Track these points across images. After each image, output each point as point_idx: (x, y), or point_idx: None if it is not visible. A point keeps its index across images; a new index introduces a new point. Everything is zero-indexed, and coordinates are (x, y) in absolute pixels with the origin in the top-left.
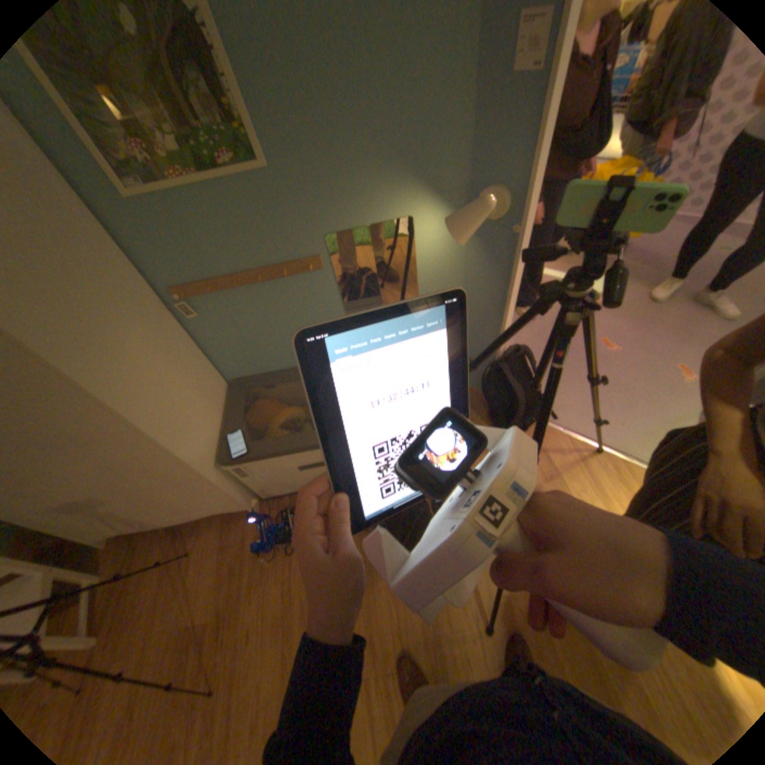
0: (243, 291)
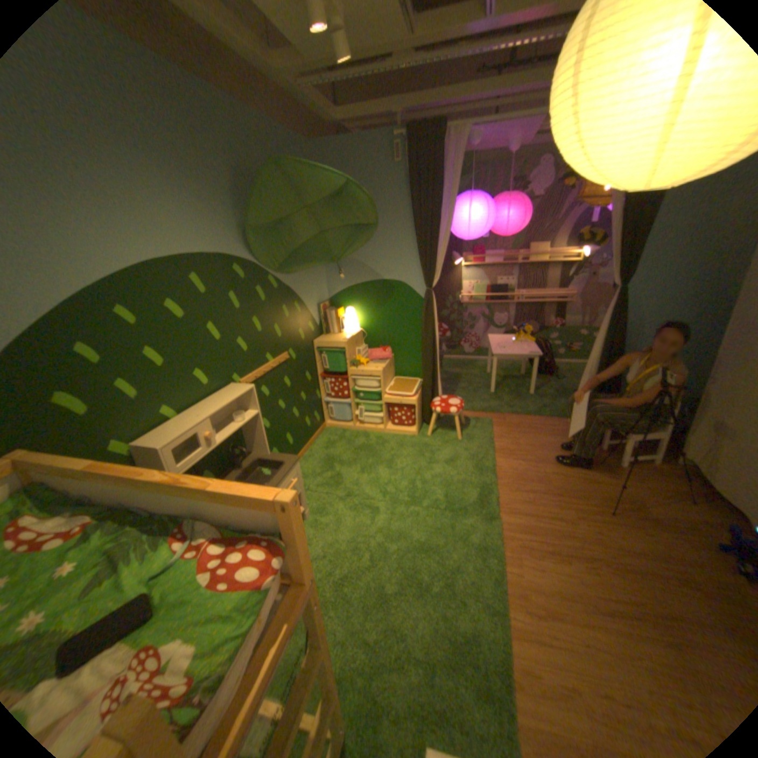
0: None
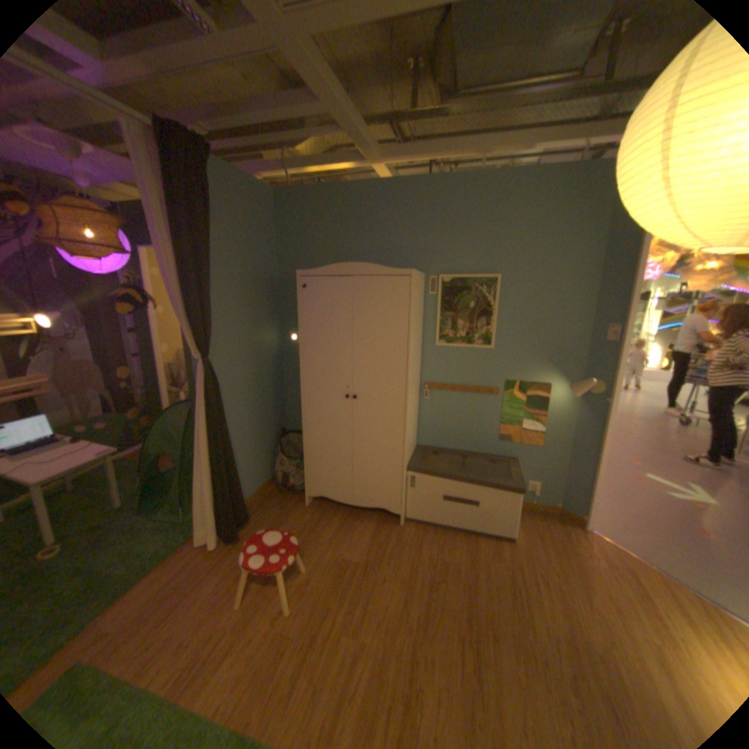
0: (455, 393)
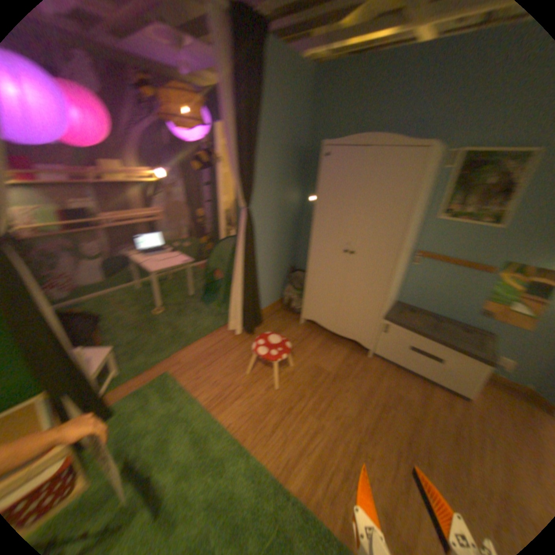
0: (447, 265)
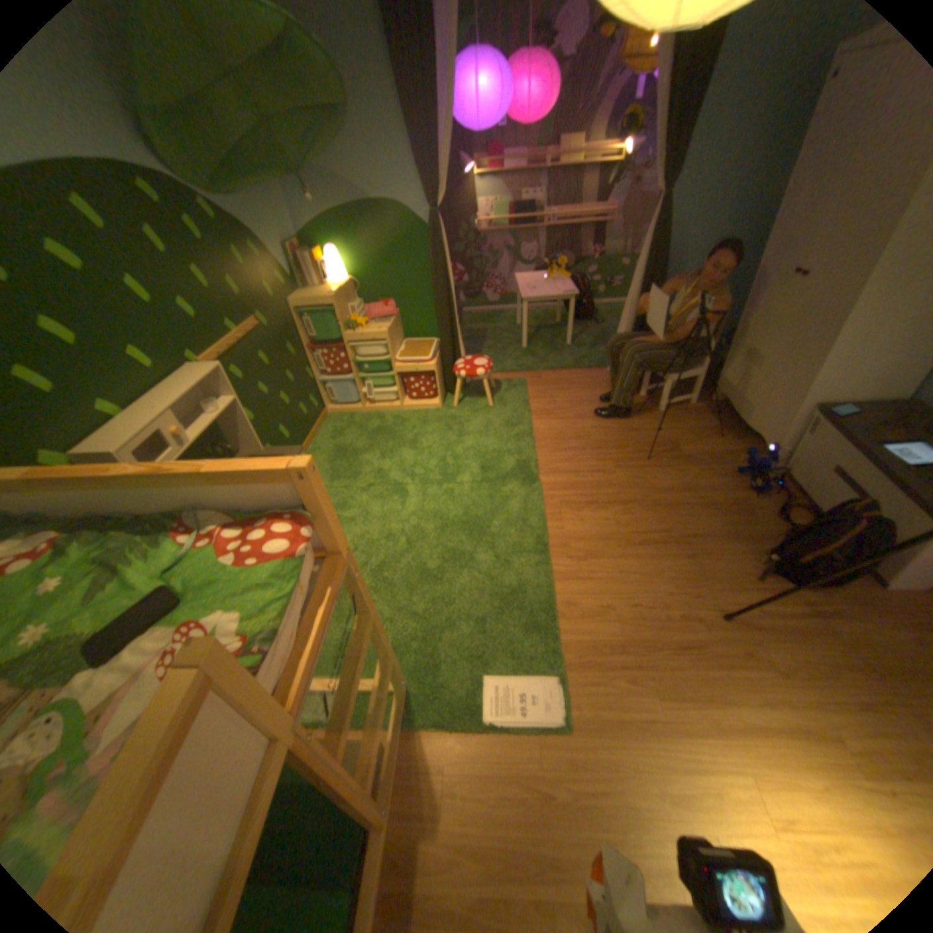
0: None
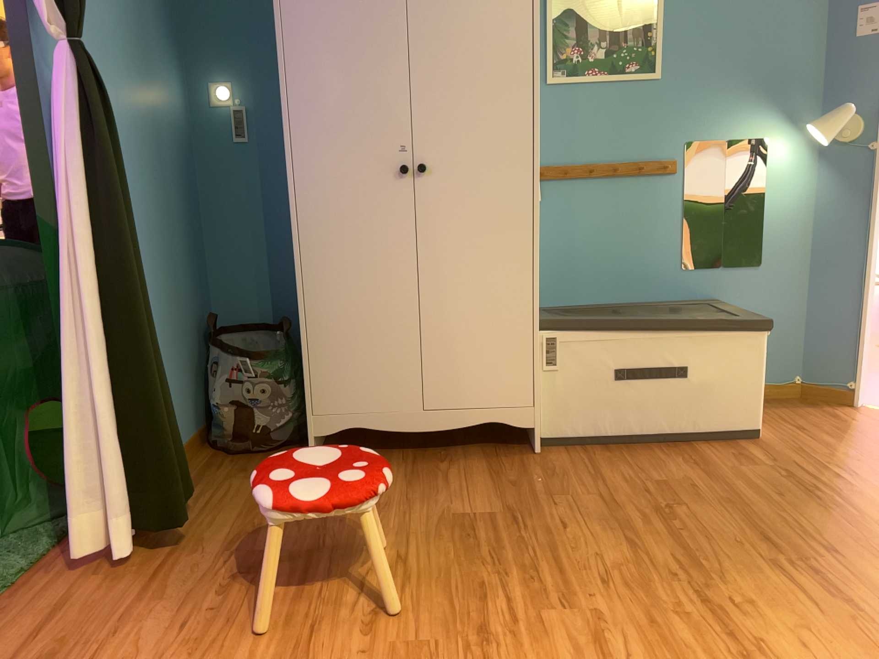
0: (592, 183)
